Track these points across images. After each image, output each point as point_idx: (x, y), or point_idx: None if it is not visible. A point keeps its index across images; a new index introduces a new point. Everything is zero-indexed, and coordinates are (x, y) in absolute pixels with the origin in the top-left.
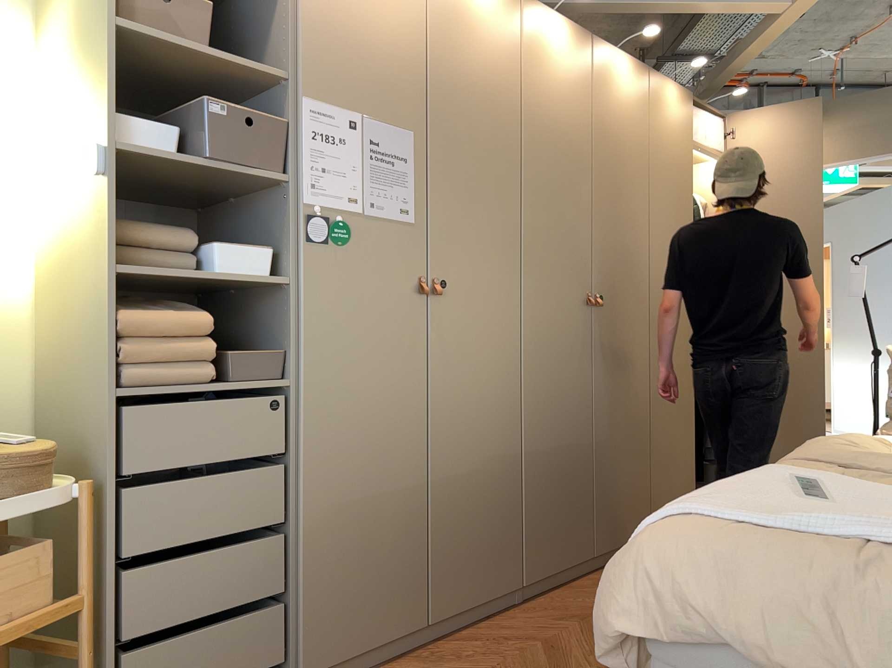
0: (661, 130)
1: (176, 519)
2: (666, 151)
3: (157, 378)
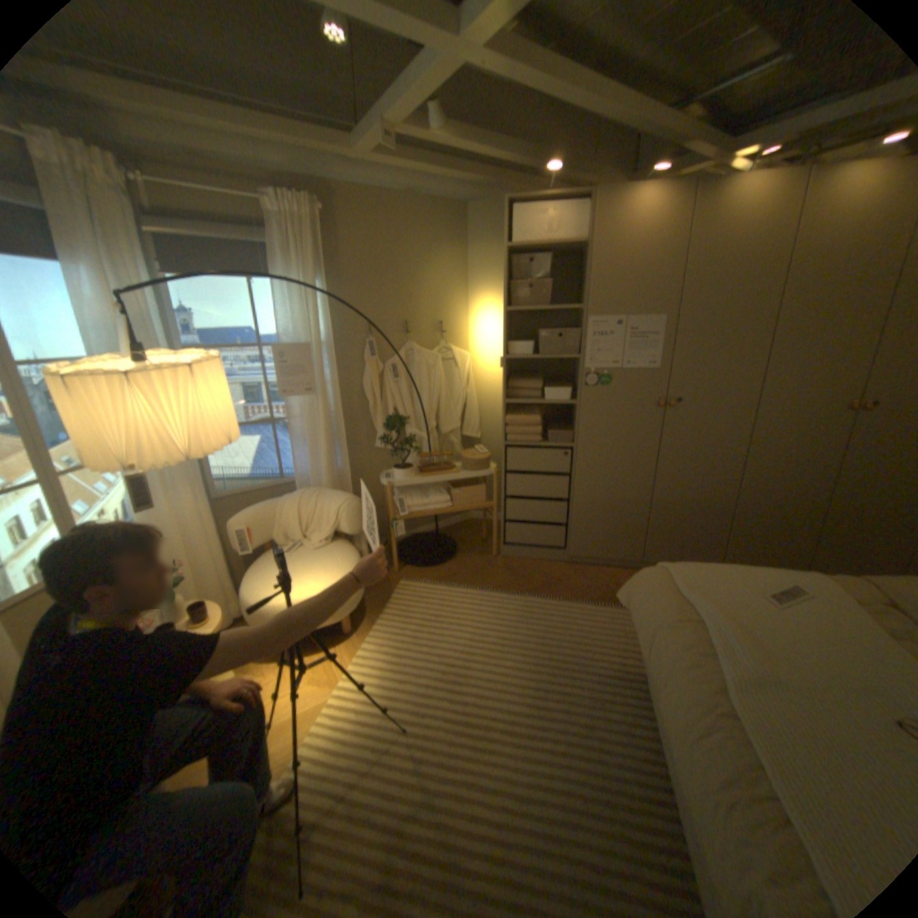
0: None
1: (524, 487)
2: None
3: (519, 439)
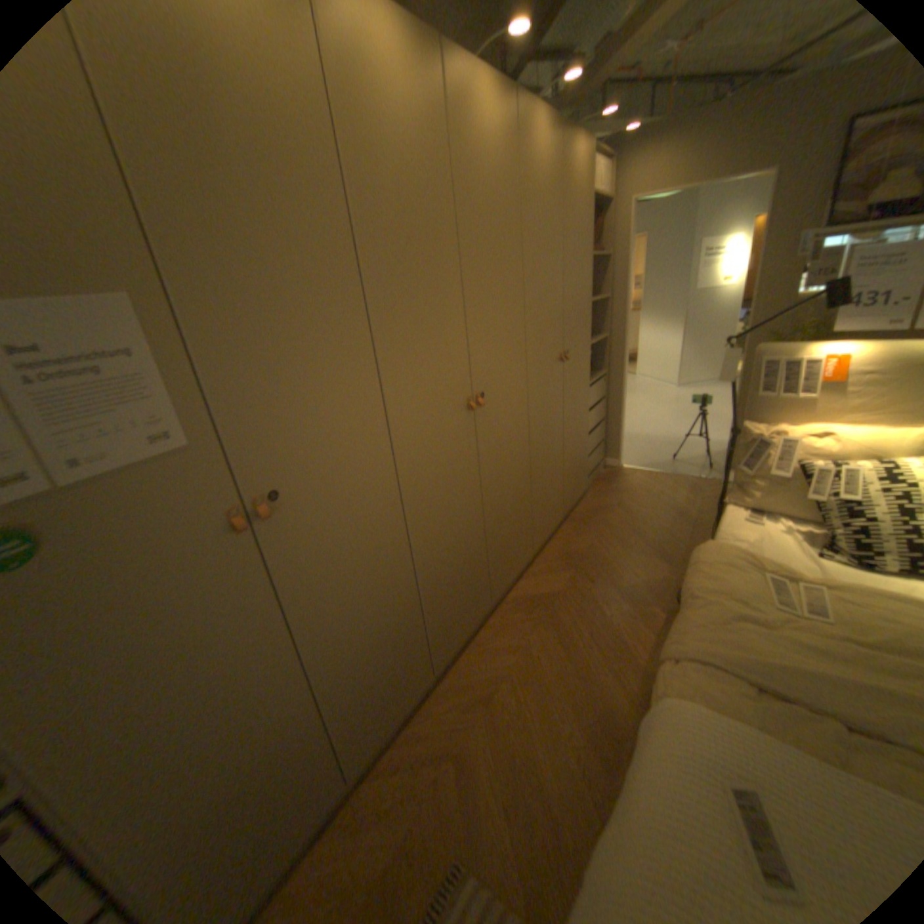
0: (531, 175)
1: None
2: (536, 202)
3: None
